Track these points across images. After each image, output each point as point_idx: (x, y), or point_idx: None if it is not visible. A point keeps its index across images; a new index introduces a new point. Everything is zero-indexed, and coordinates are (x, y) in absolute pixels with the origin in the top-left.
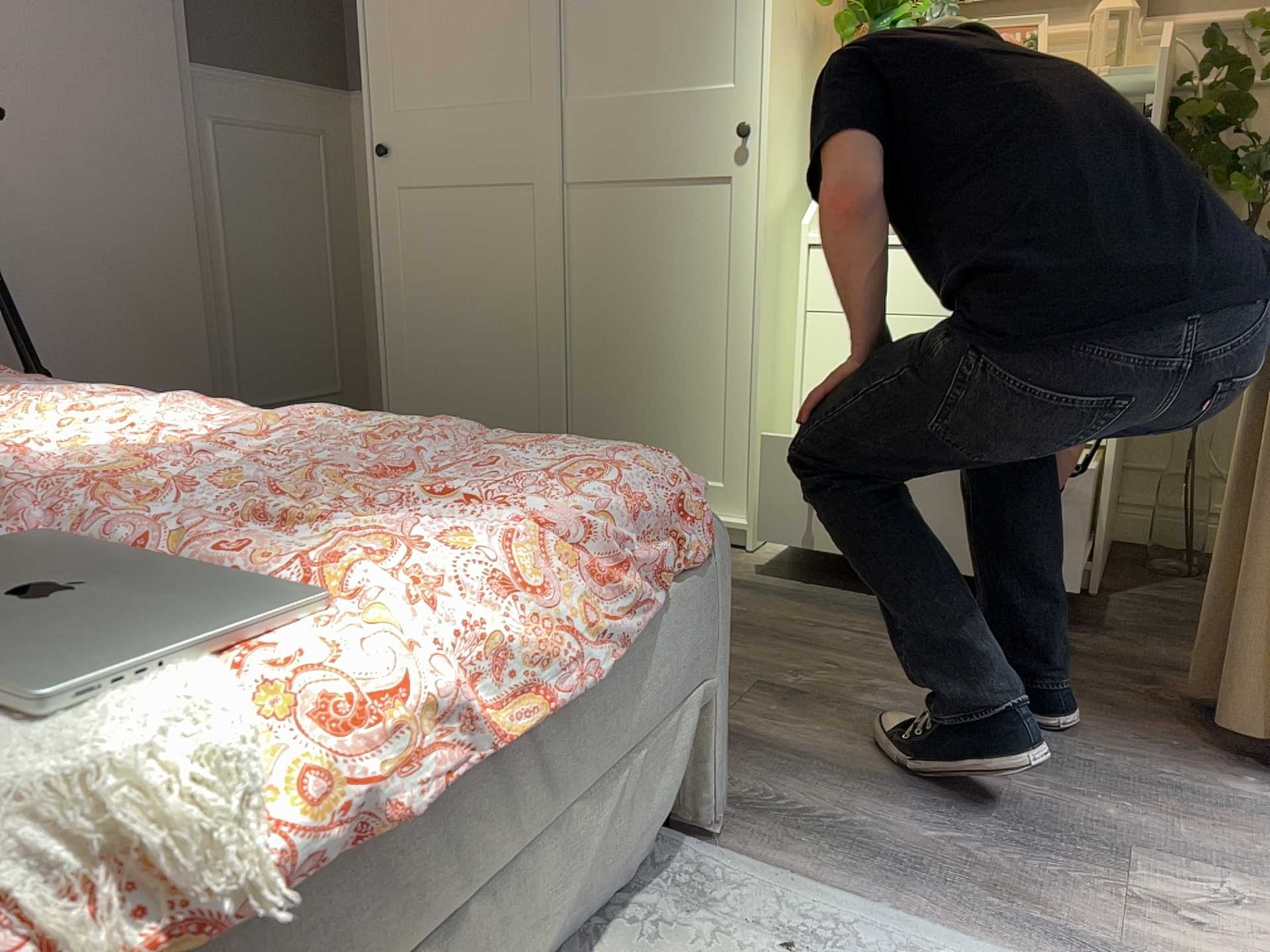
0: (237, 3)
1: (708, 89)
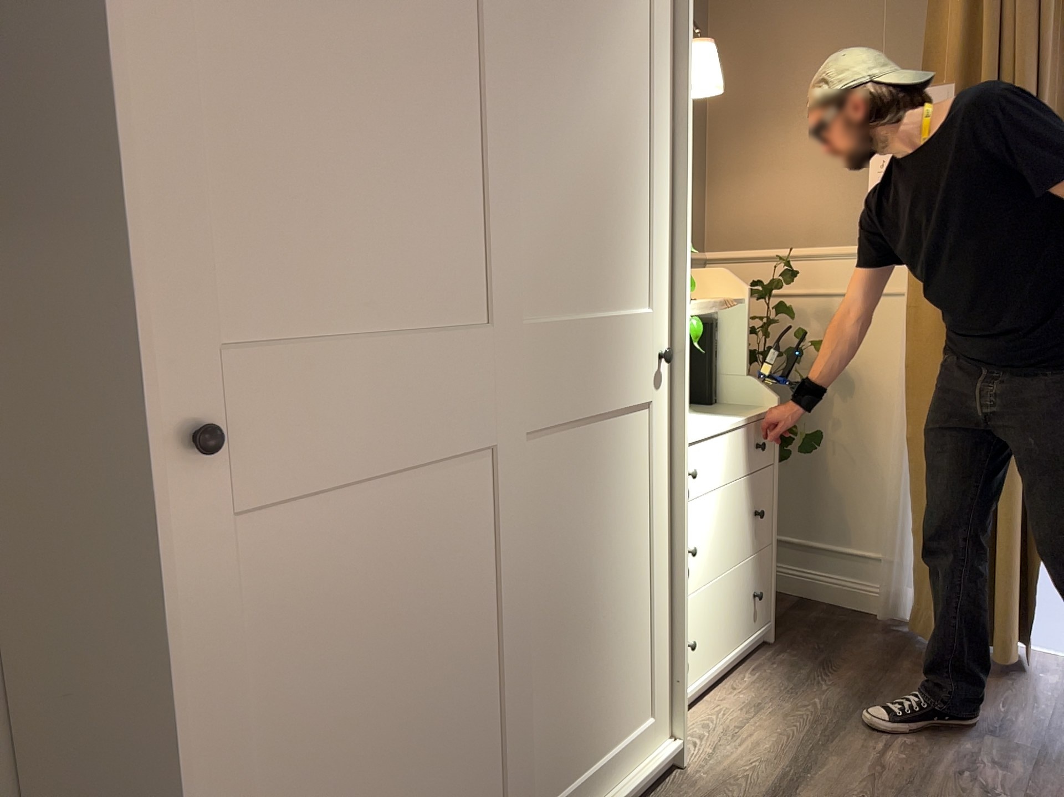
0: None
1: (635, 310)
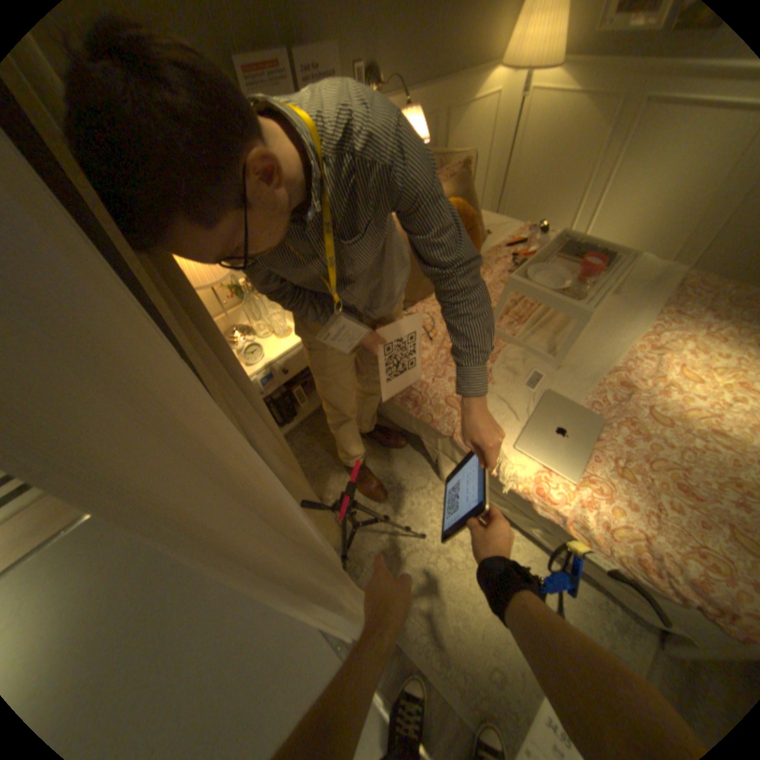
0: None
1: None
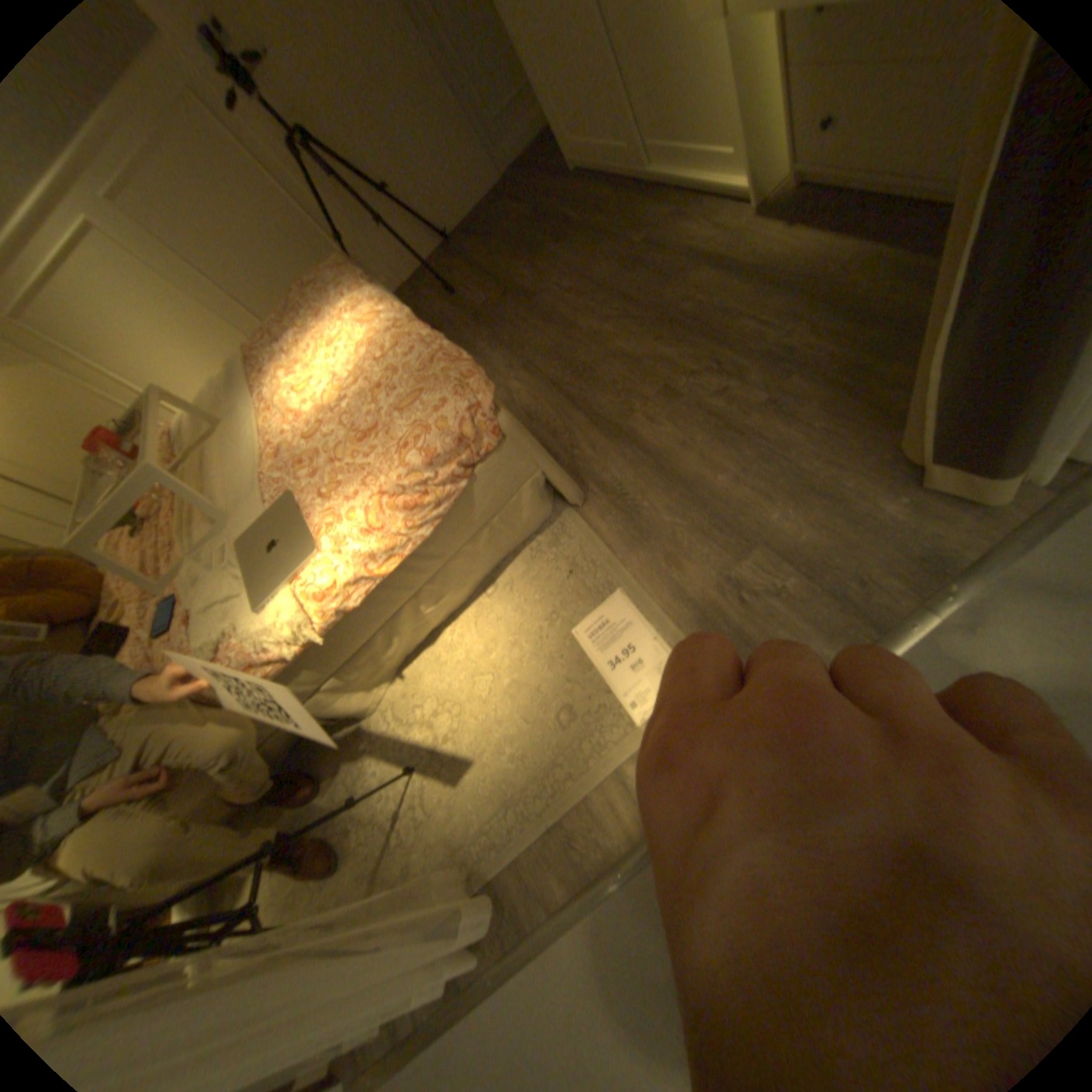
0: None
1: None
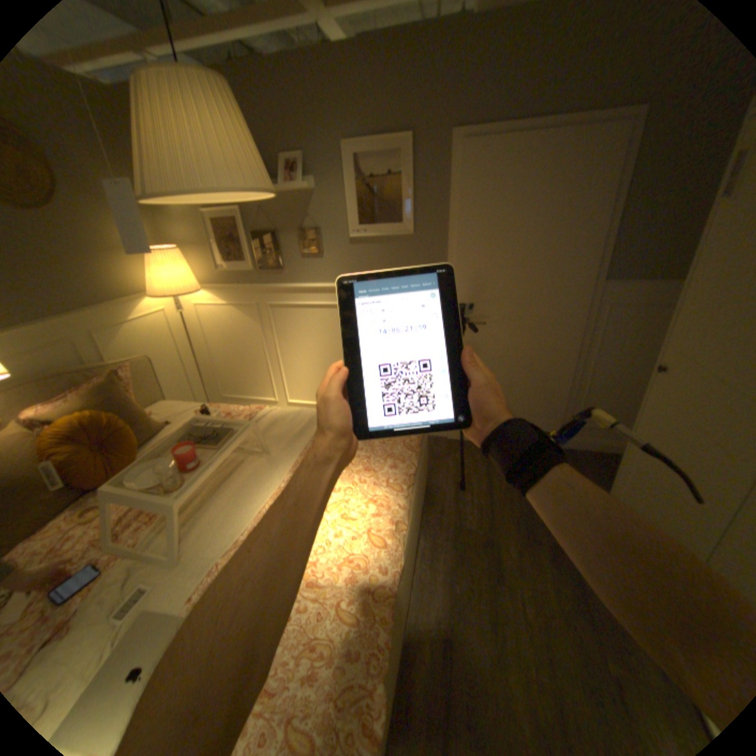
0: (649, 242)
1: None
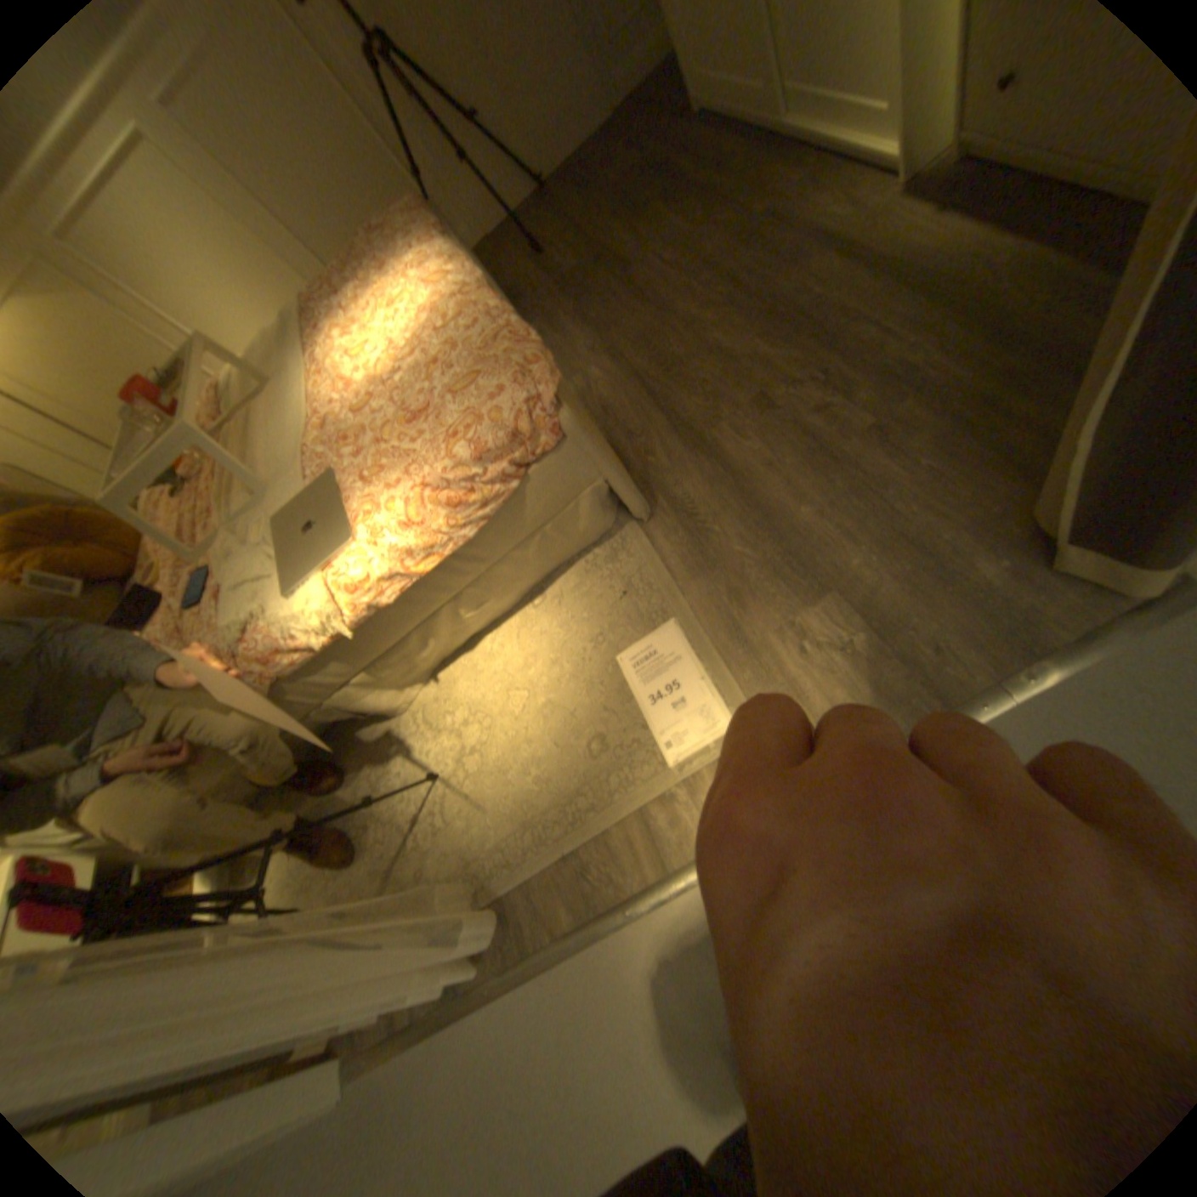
0: None
1: None
